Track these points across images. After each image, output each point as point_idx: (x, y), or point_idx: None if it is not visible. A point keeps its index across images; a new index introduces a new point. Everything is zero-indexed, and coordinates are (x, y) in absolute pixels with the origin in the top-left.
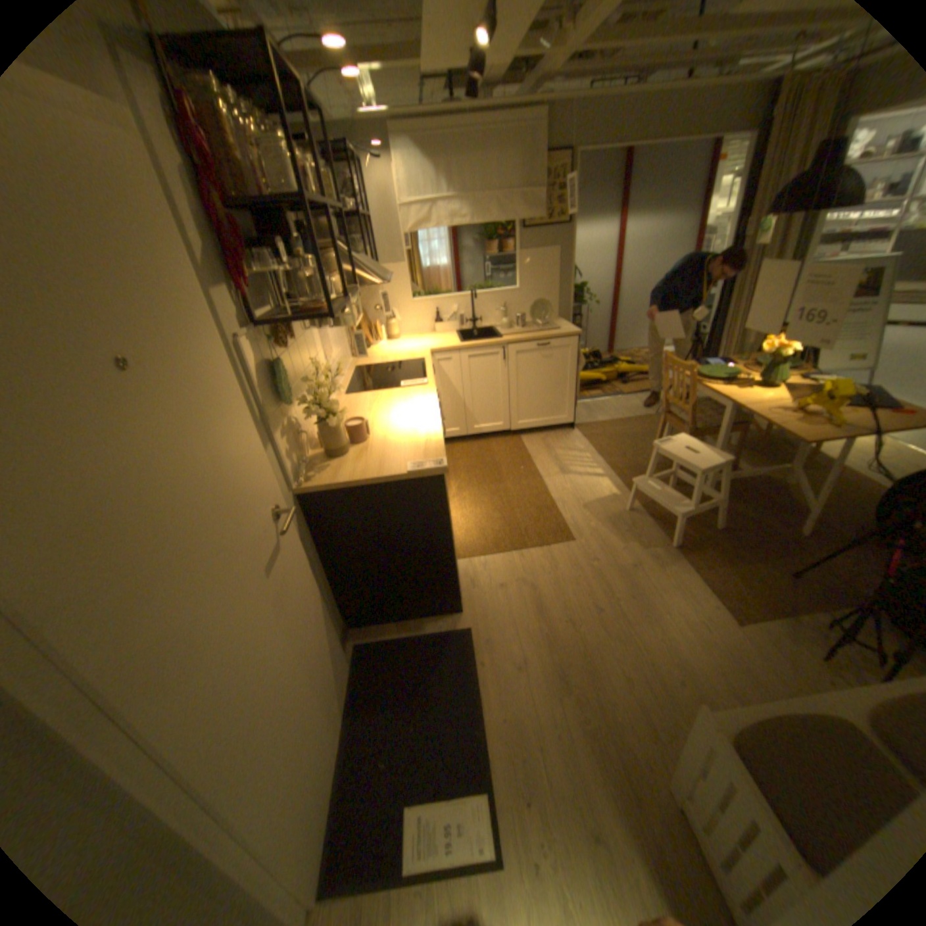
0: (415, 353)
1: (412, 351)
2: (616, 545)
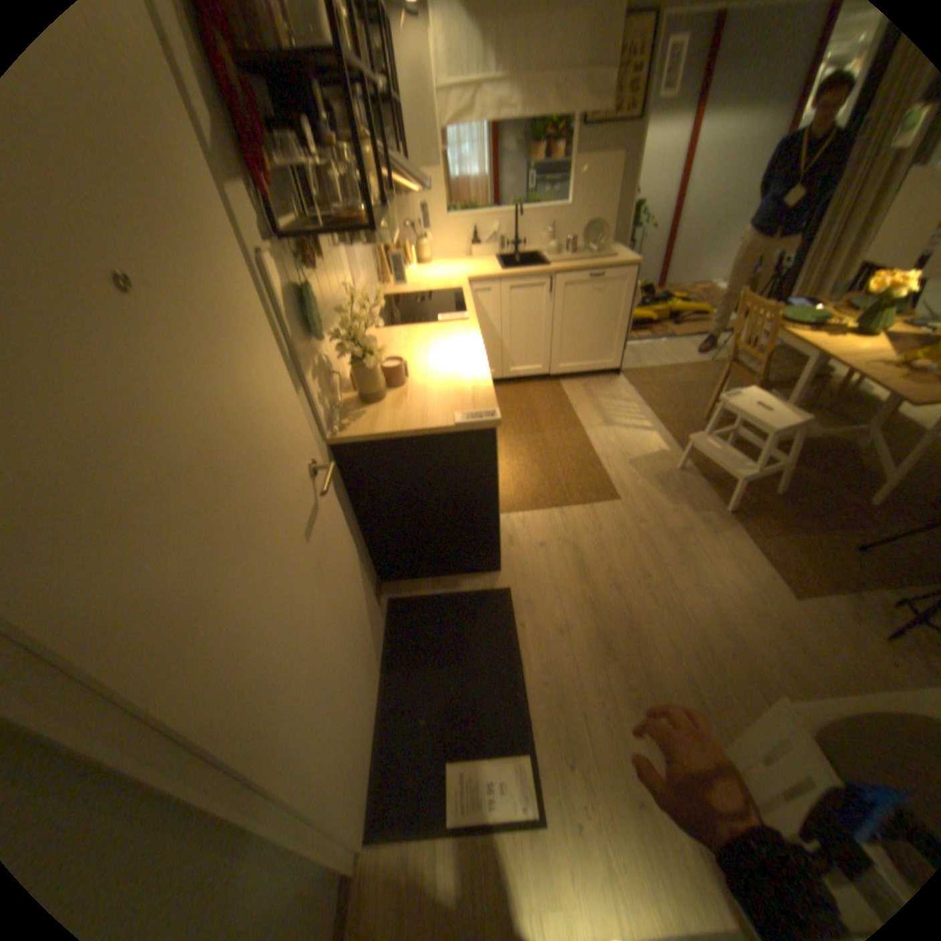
0: (451, 280)
1: (447, 278)
2: (666, 506)
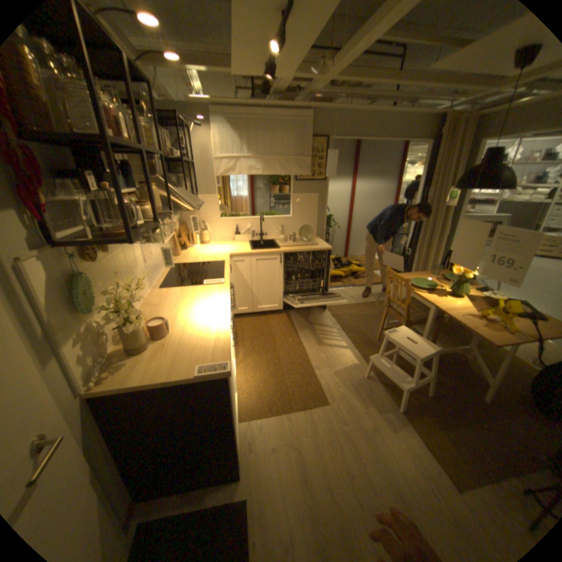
0: (219, 256)
1: (216, 254)
2: (359, 410)
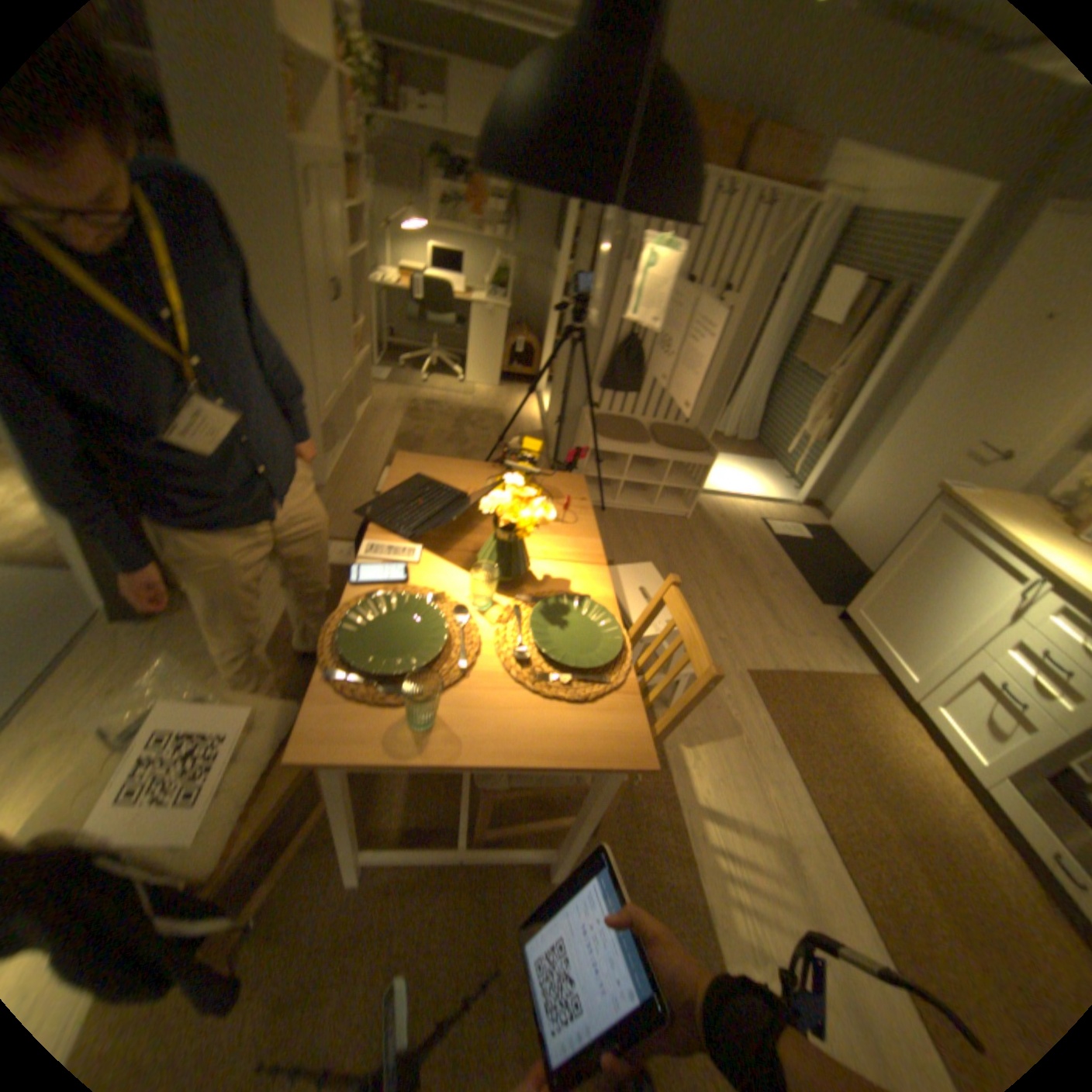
0: None
1: None
2: None
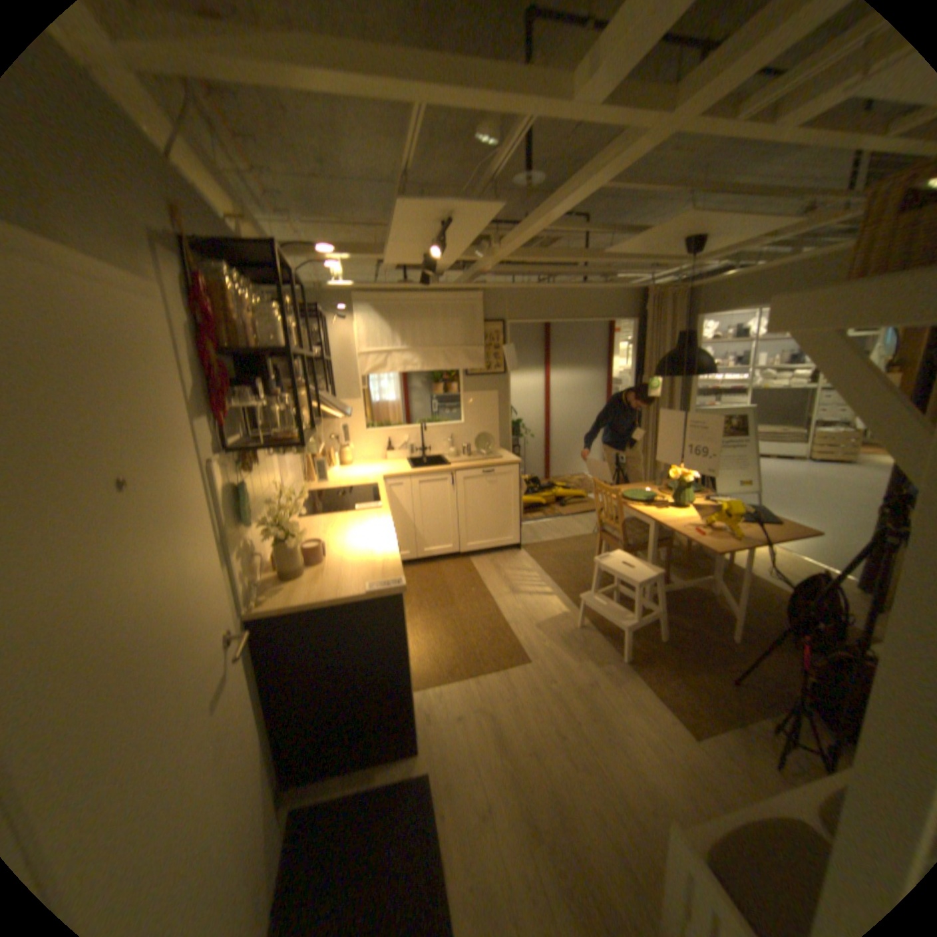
0: (368, 479)
1: (365, 477)
2: (571, 665)
